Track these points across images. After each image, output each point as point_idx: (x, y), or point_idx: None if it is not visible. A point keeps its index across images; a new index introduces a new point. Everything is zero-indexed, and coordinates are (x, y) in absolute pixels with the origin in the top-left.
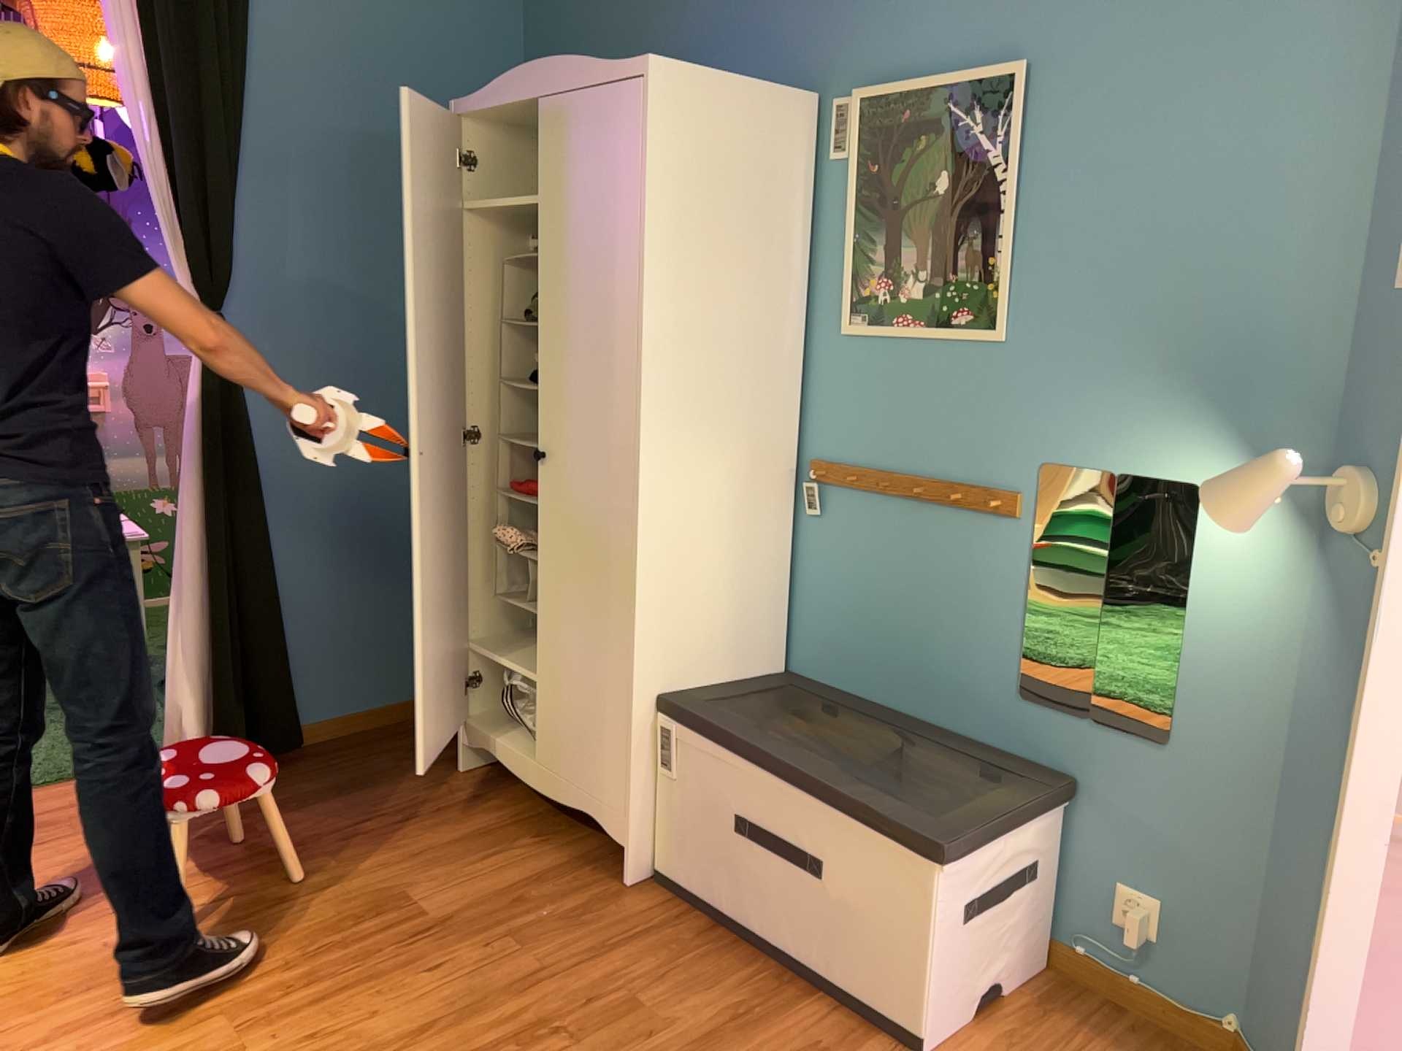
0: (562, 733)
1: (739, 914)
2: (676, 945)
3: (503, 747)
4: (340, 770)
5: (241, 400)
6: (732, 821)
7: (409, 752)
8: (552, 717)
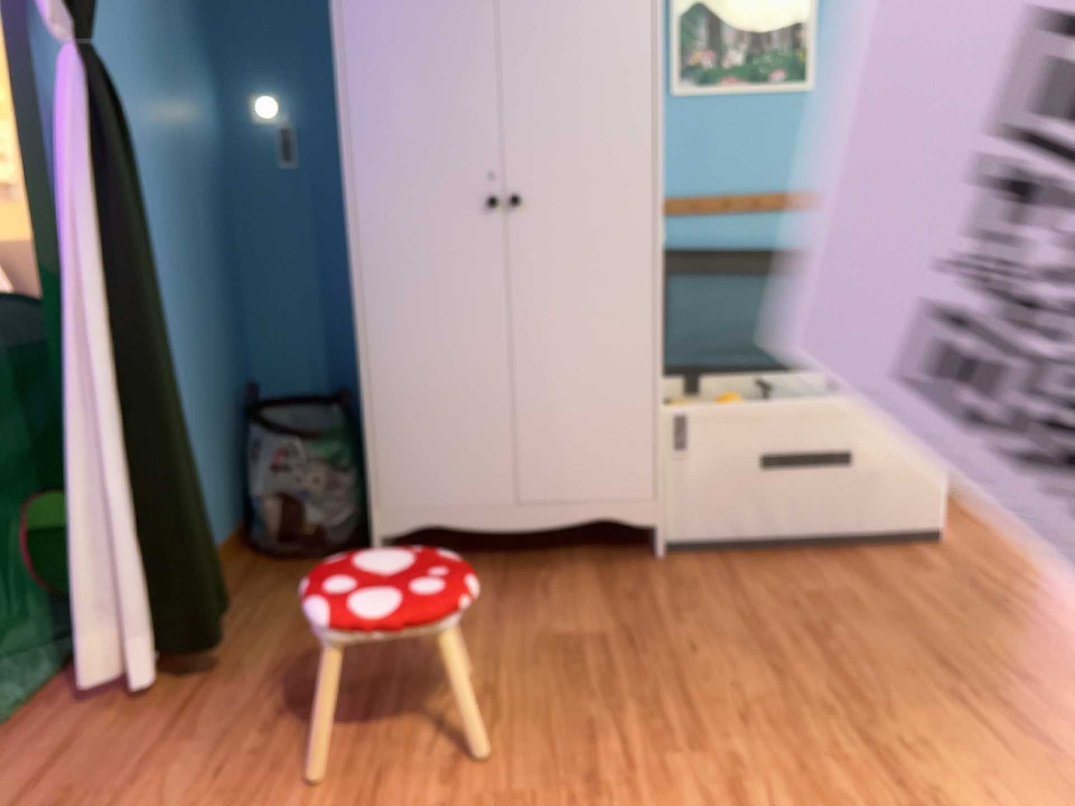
0: (537, 466)
1: (767, 526)
2: (749, 565)
3: (461, 508)
4: (266, 611)
5: (126, 170)
6: (755, 458)
7: (295, 575)
8: (523, 455)
